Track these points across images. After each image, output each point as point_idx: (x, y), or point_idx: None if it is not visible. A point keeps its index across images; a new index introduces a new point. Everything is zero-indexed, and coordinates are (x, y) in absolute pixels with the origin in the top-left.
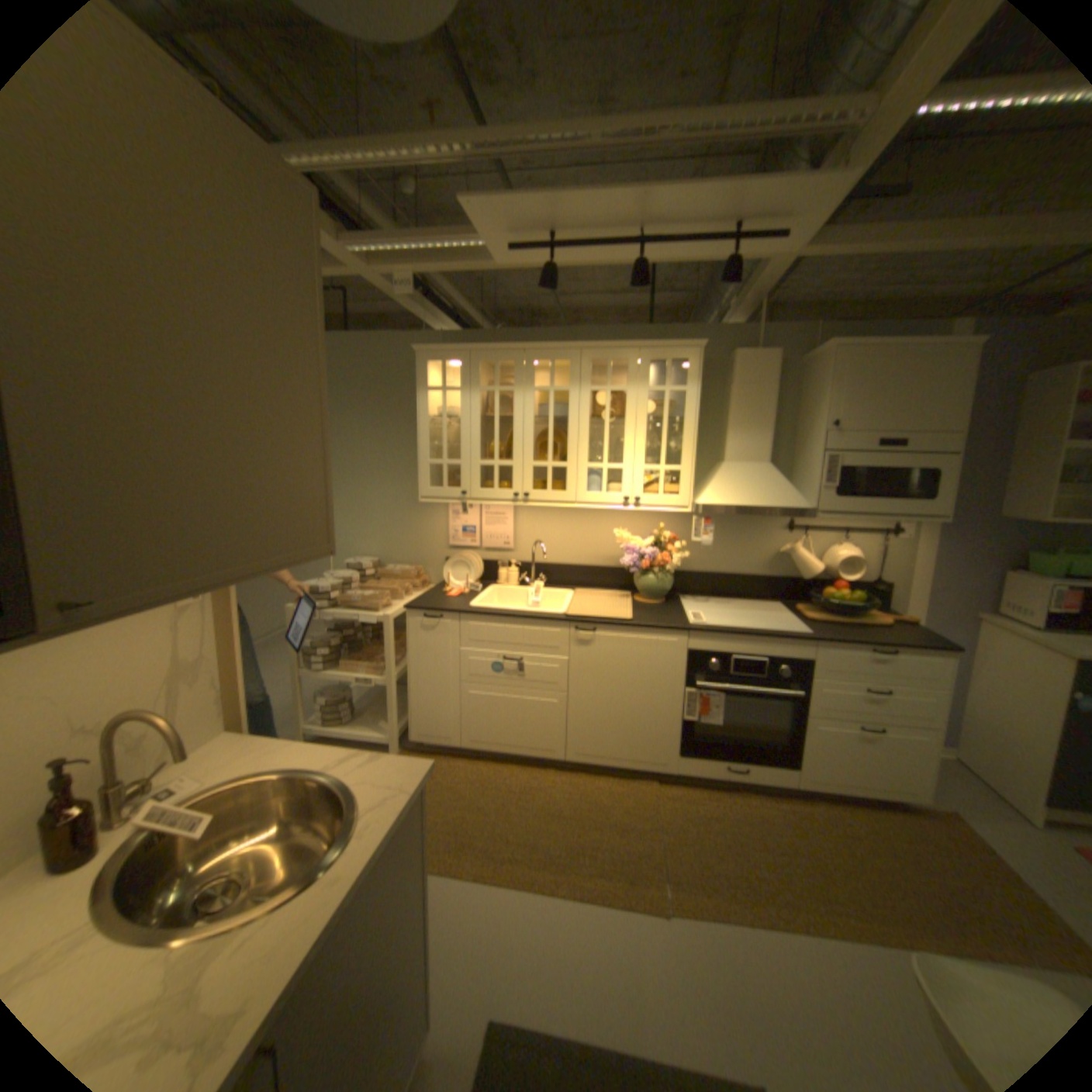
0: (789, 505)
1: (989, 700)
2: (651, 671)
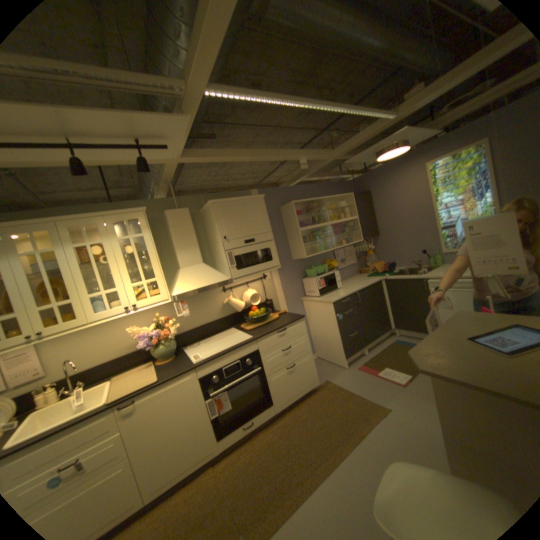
0: (219, 280)
1: (315, 329)
2: (181, 404)
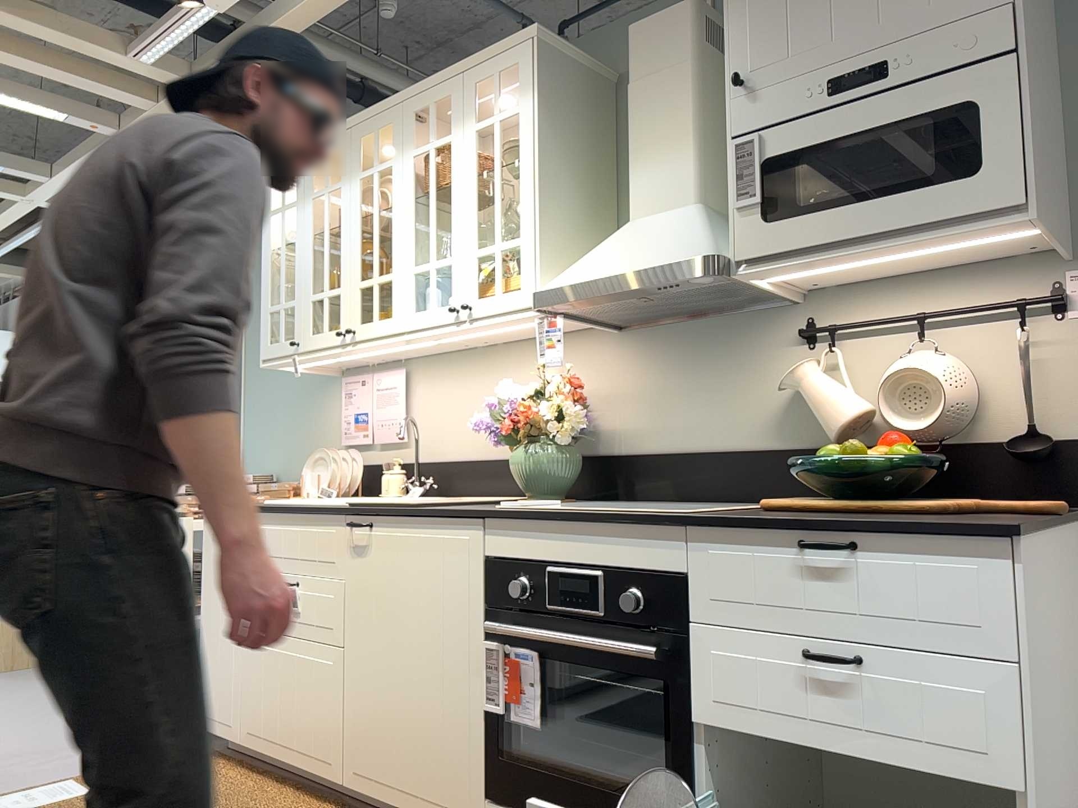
0: (670, 258)
1: None
2: (436, 600)
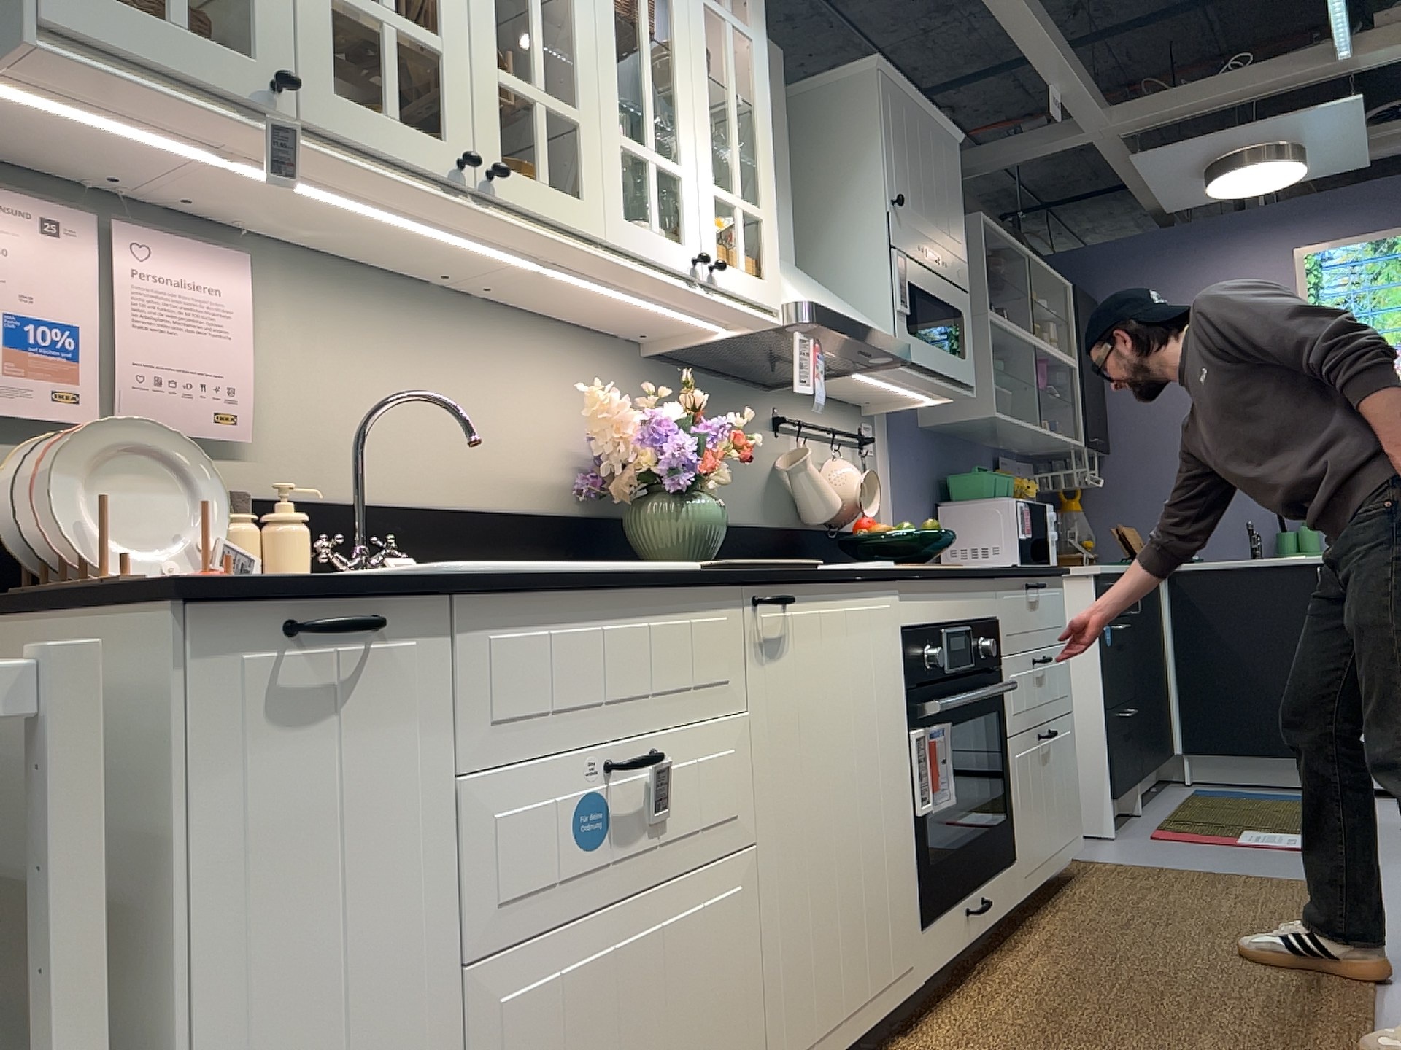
0: (885, 332)
1: None
2: (870, 698)
